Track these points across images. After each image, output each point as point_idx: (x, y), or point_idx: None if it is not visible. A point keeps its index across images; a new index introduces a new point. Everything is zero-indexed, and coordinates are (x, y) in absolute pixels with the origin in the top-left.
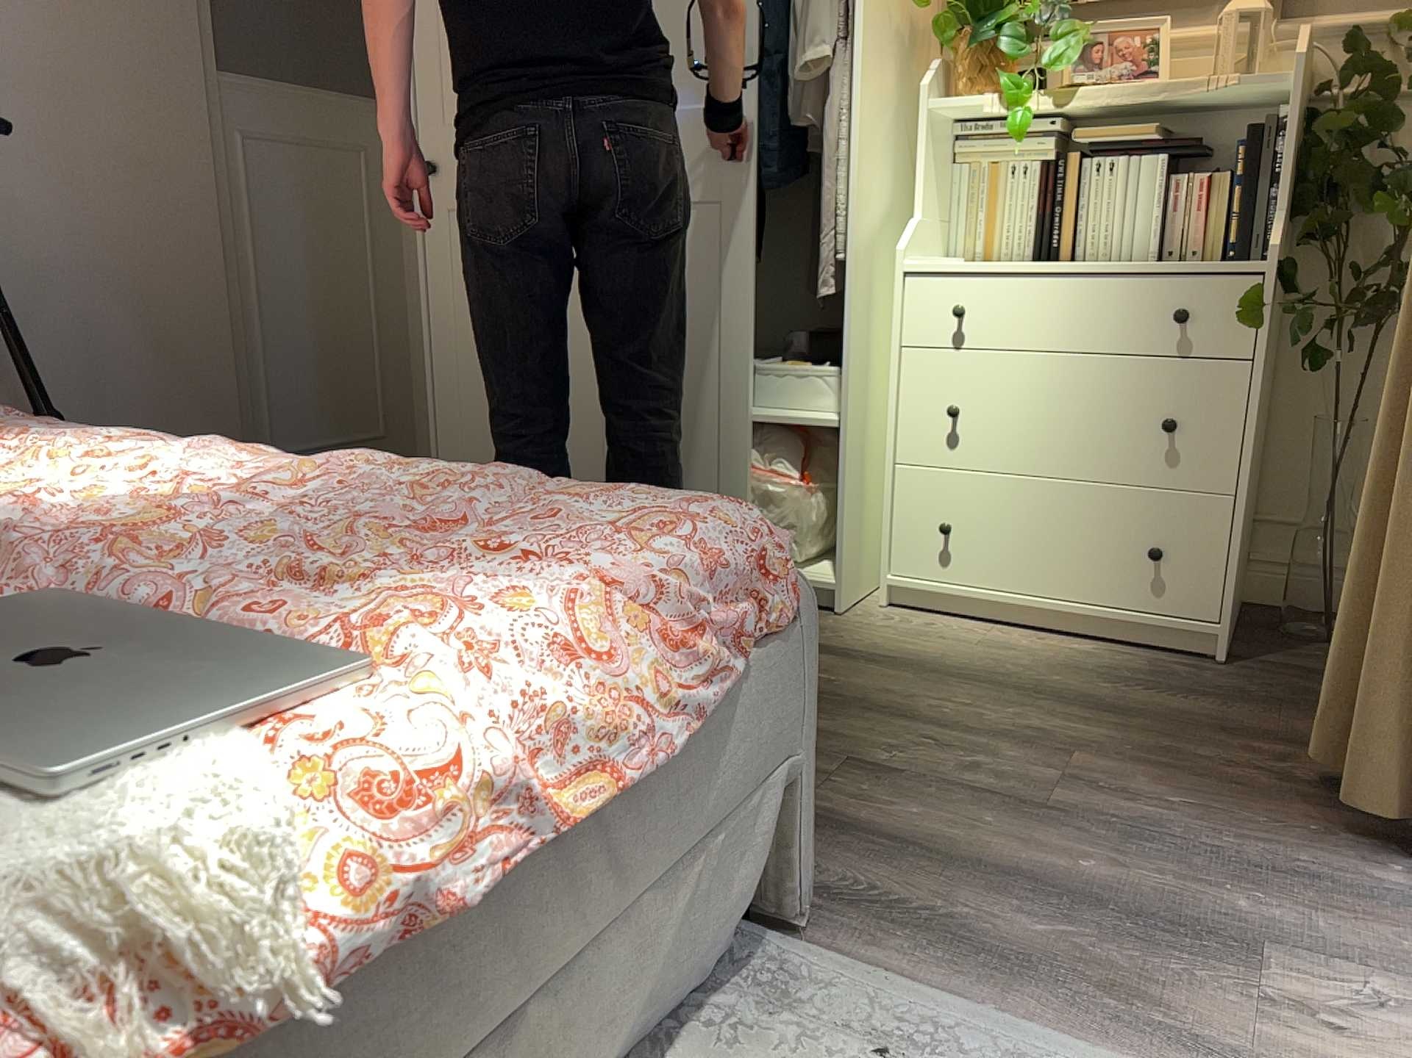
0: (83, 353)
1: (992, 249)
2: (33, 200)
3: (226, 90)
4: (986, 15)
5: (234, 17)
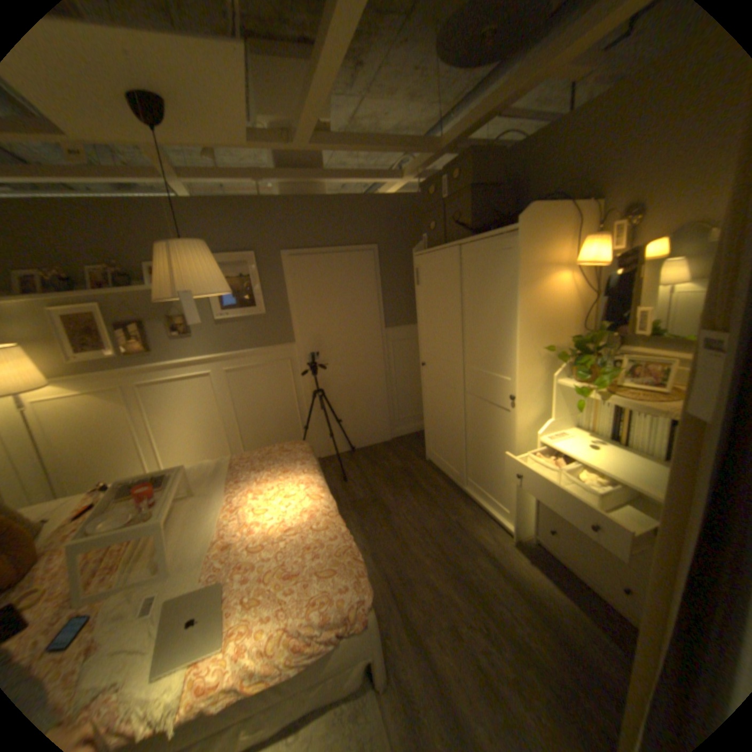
0: (349, 403)
1: (595, 429)
2: (339, 372)
3: (386, 333)
4: (585, 352)
5: (389, 314)
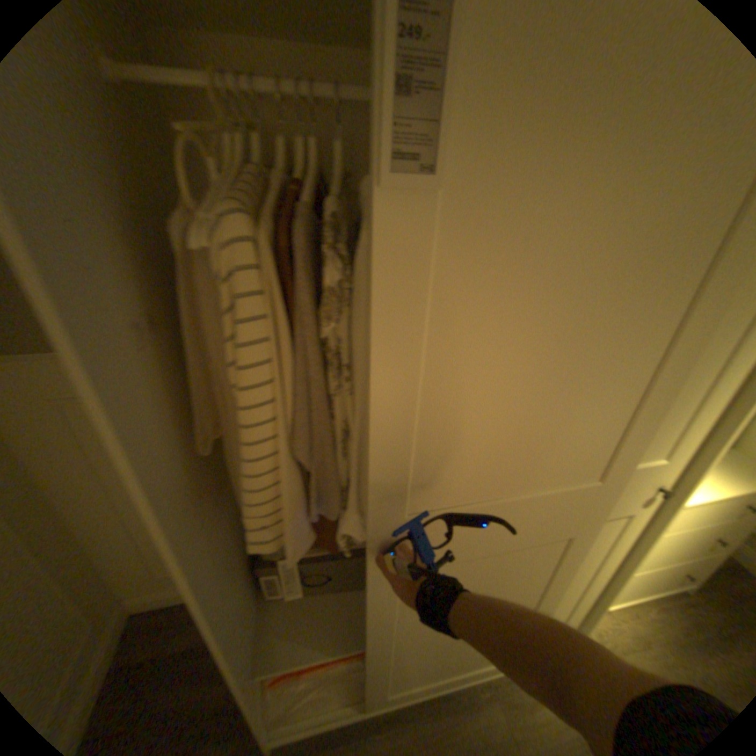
0: None
1: None
2: None
3: None
4: None
5: None
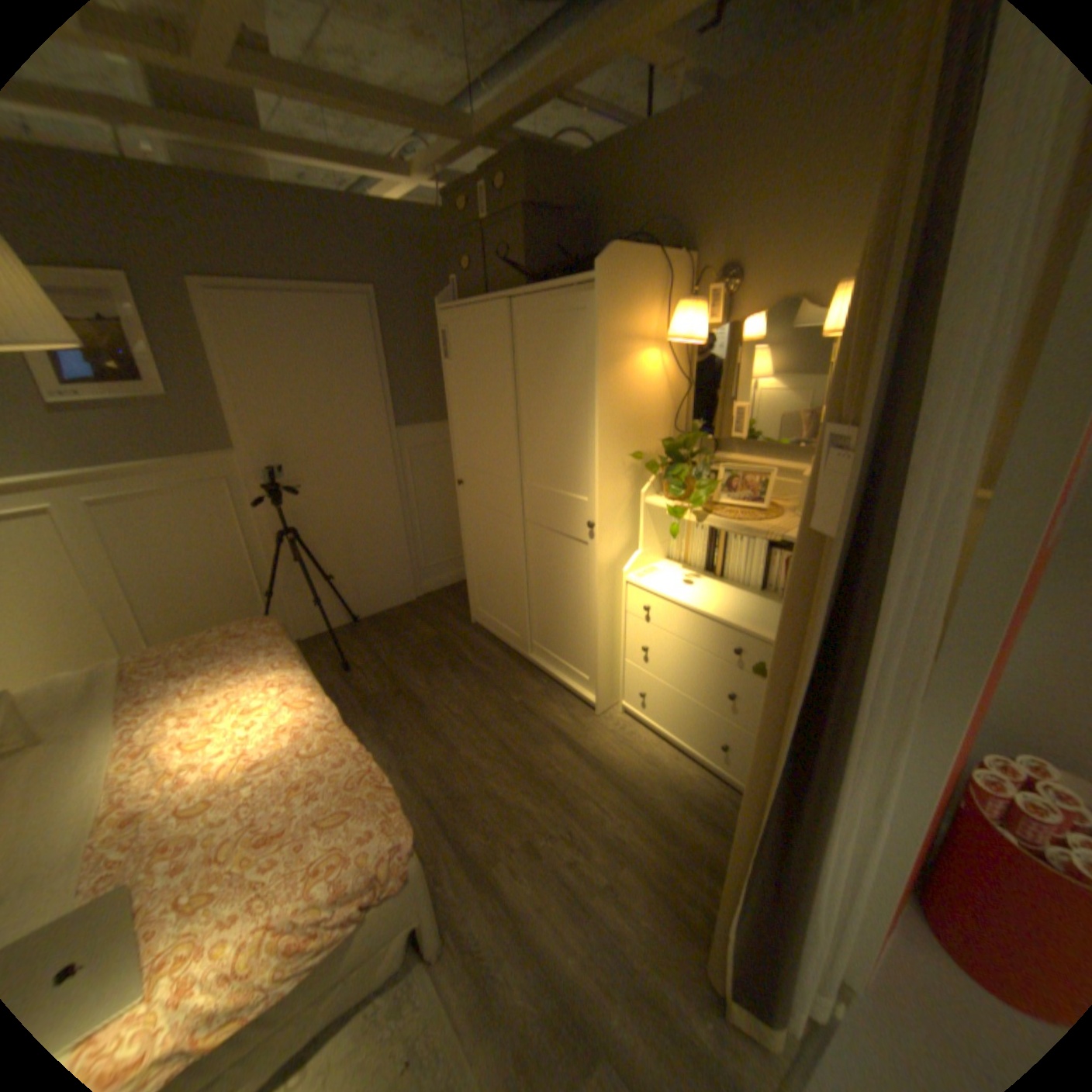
0: (343, 549)
1: (687, 560)
2: (321, 499)
3: (398, 435)
4: (677, 460)
5: (401, 404)
